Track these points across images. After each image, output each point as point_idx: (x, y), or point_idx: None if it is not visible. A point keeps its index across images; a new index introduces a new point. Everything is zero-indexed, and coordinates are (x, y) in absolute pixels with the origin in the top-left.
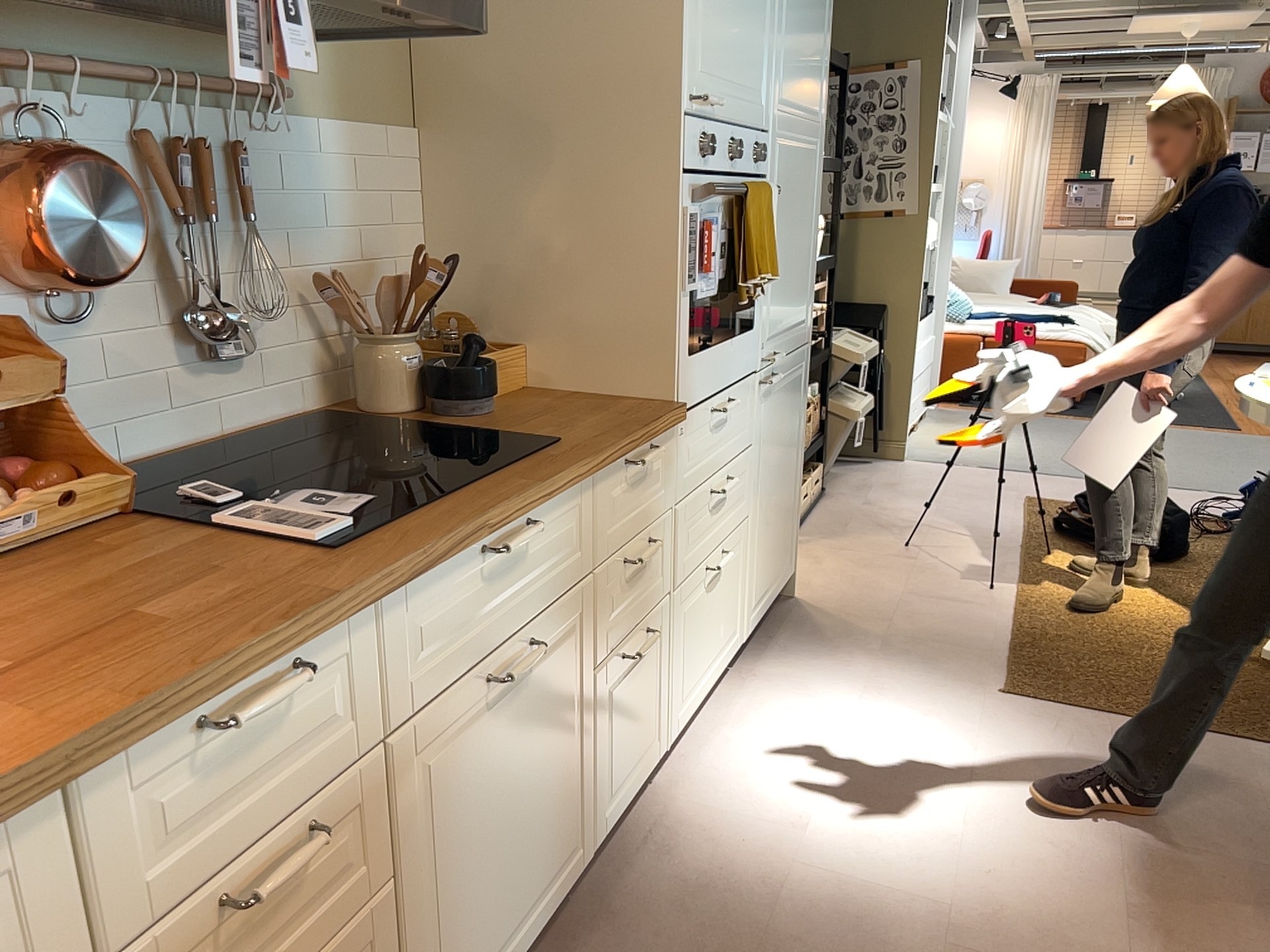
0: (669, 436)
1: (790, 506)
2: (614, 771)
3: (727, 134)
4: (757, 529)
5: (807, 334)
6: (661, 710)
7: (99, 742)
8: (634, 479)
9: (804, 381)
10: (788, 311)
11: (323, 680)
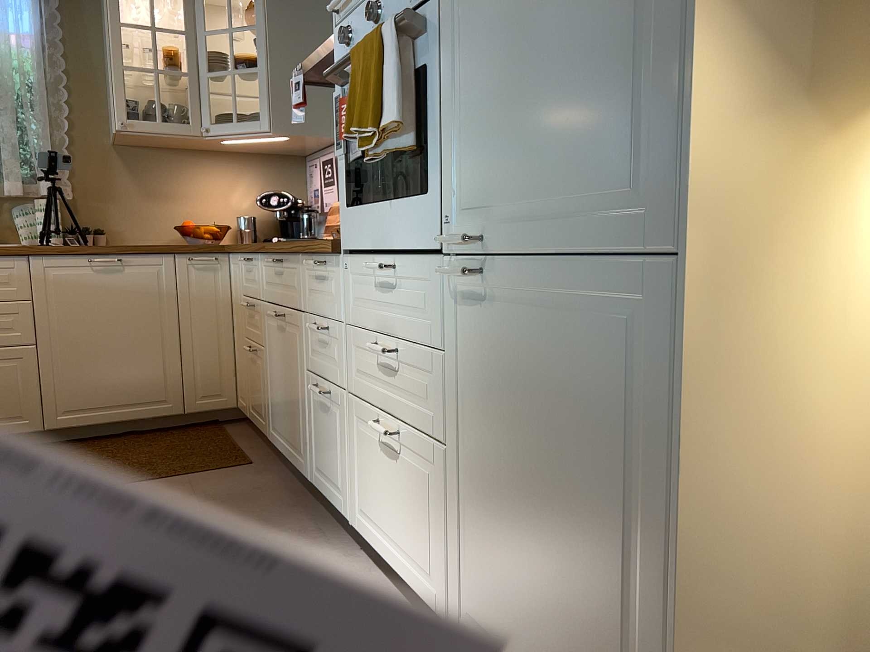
0: (337, 263)
1: (607, 621)
2: (318, 457)
3: (374, 2)
4: (470, 499)
5: (659, 234)
6: (345, 481)
7: (235, 247)
8: (317, 276)
9: (658, 355)
10: (532, 173)
11: (256, 268)
